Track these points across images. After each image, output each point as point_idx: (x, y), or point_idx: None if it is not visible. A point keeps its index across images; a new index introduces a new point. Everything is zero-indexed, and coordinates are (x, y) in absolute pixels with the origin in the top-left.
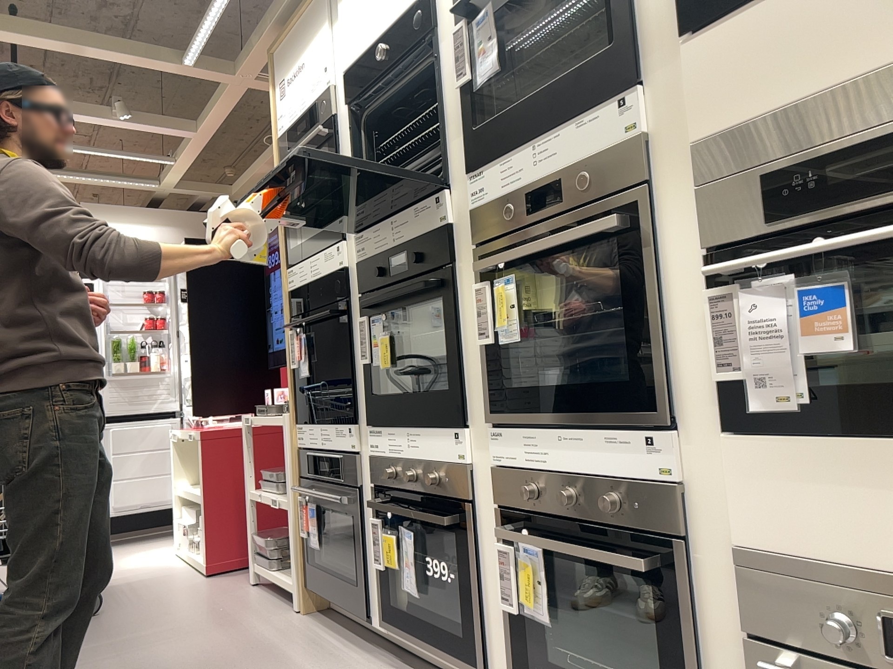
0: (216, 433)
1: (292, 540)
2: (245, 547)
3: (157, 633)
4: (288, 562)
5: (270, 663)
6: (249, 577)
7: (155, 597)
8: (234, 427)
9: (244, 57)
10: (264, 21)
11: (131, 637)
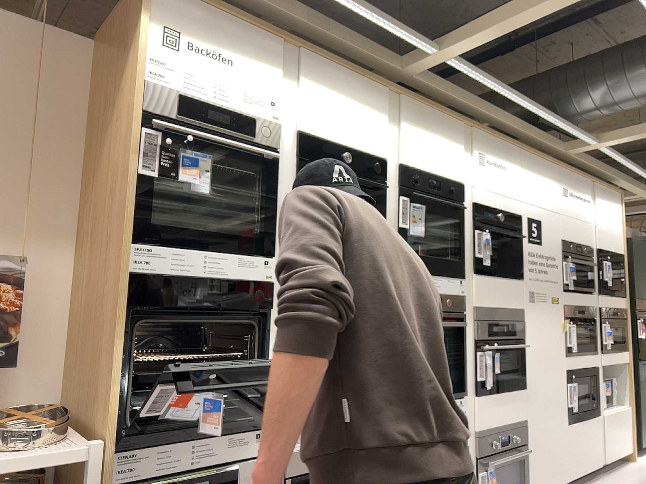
0: None
1: None
2: None
3: None
4: None
5: None
6: None
7: None
8: None
9: None
10: None
11: None
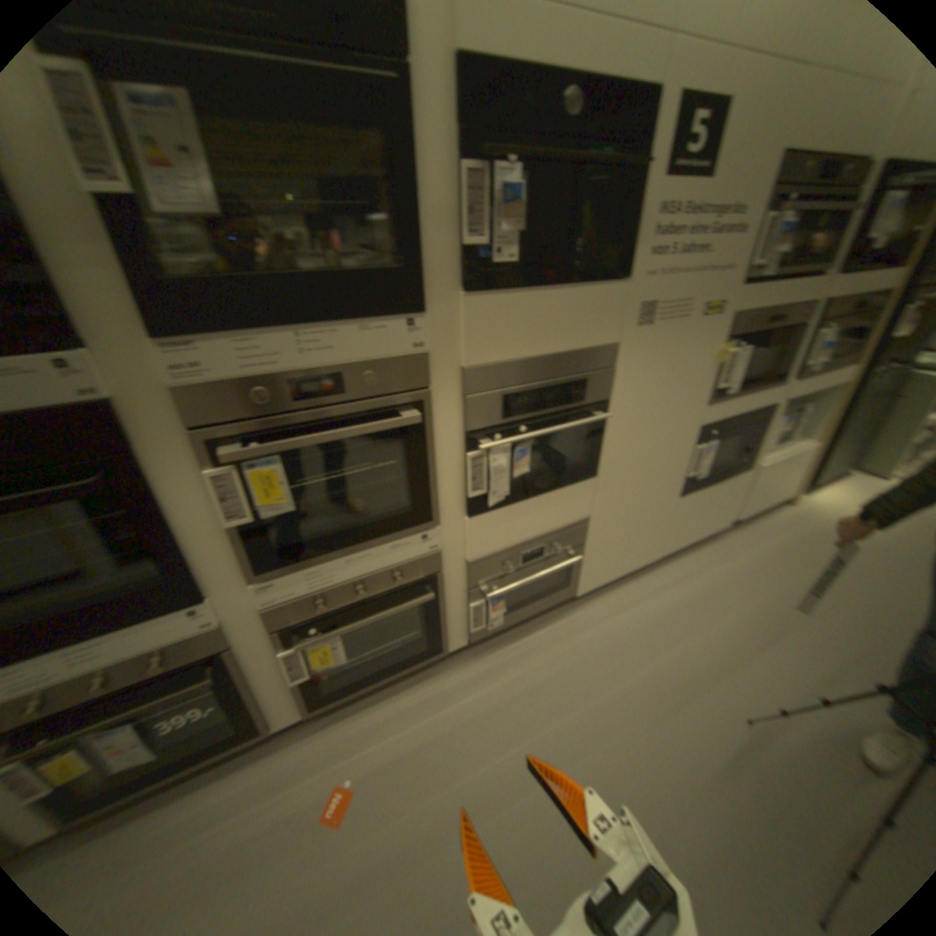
0: None
1: None
2: None
3: None
4: None
5: None
6: None
7: None
8: None
9: None
10: None
11: None
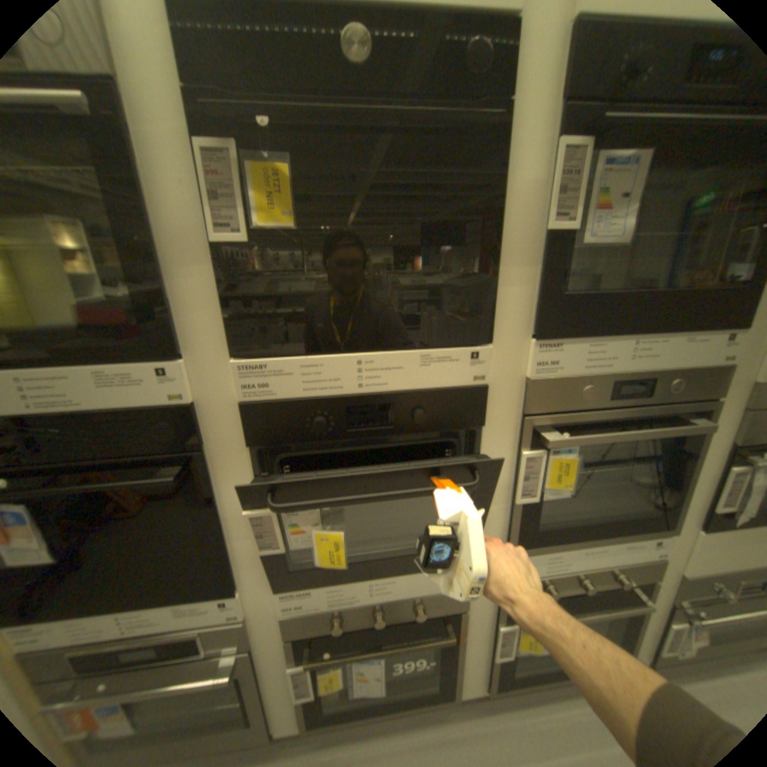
0: None
1: None
2: None
3: None
4: None
5: None
6: None
7: None
8: None
9: None
10: None
11: None
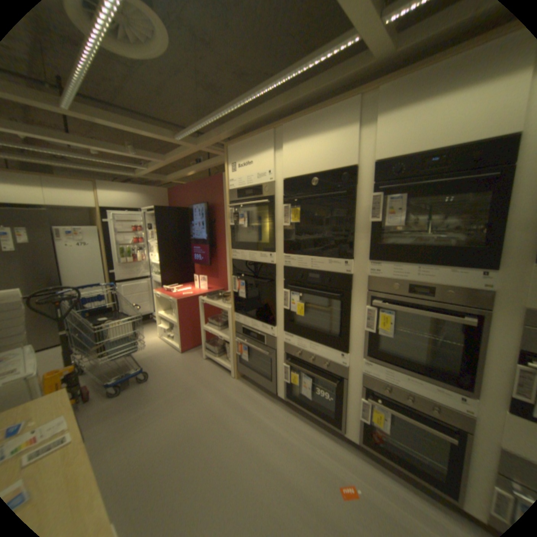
0: (183, 301)
1: (232, 355)
2: (195, 341)
3: (181, 395)
4: (225, 358)
5: (241, 414)
6: (200, 355)
7: (166, 369)
8: (188, 297)
9: (203, 139)
10: (221, 127)
11: (171, 399)
